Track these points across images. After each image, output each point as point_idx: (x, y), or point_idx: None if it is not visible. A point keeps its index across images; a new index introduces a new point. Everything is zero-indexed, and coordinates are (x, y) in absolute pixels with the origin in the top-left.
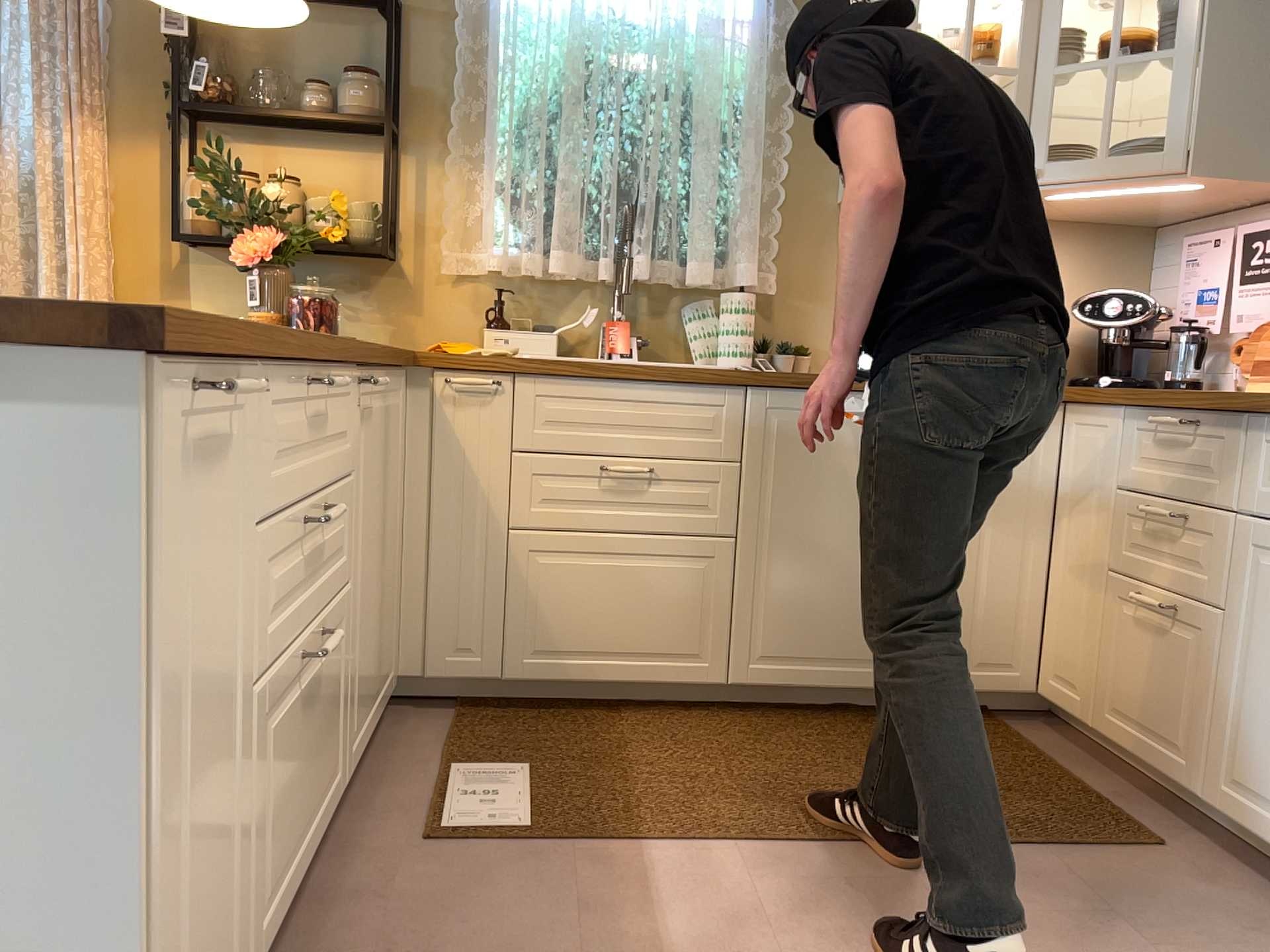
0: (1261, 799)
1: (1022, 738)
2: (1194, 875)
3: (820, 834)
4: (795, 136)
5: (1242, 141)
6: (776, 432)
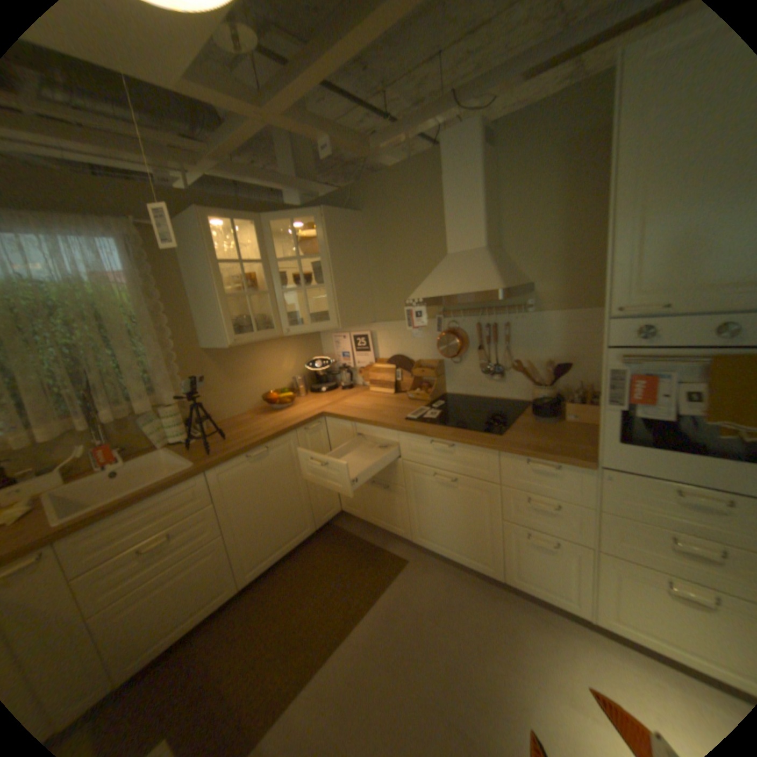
0: (429, 540)
1: (343, 532)
2: (419, 570)
3: (319, 656)
4: (167, 324)
5: (350, 314)
6: (223, 484)
